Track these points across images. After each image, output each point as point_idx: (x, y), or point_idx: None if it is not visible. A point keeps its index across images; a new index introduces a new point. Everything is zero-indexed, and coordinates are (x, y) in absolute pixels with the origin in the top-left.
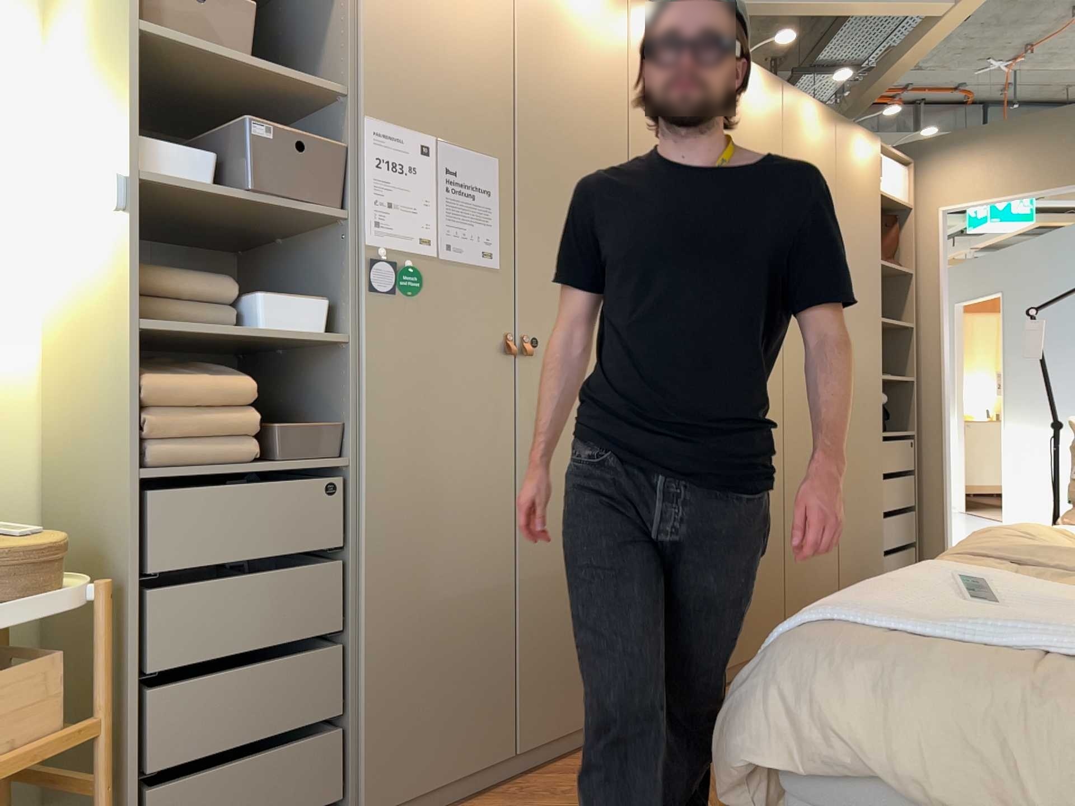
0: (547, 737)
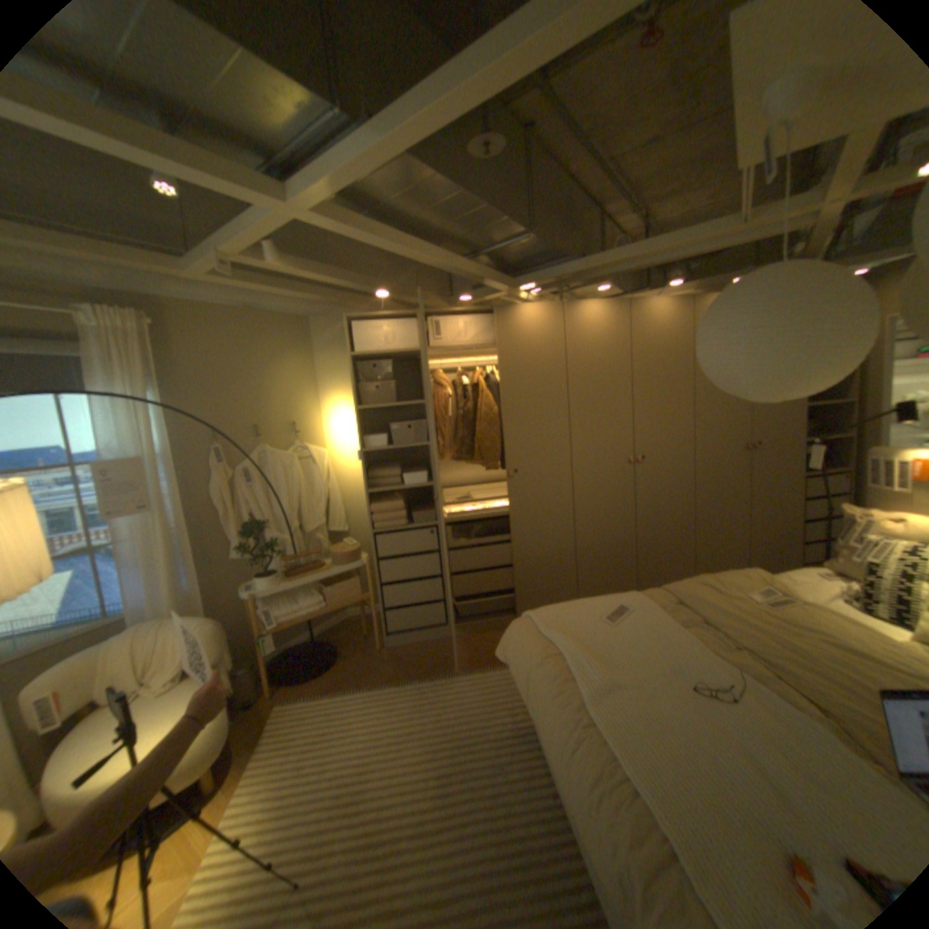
0: None
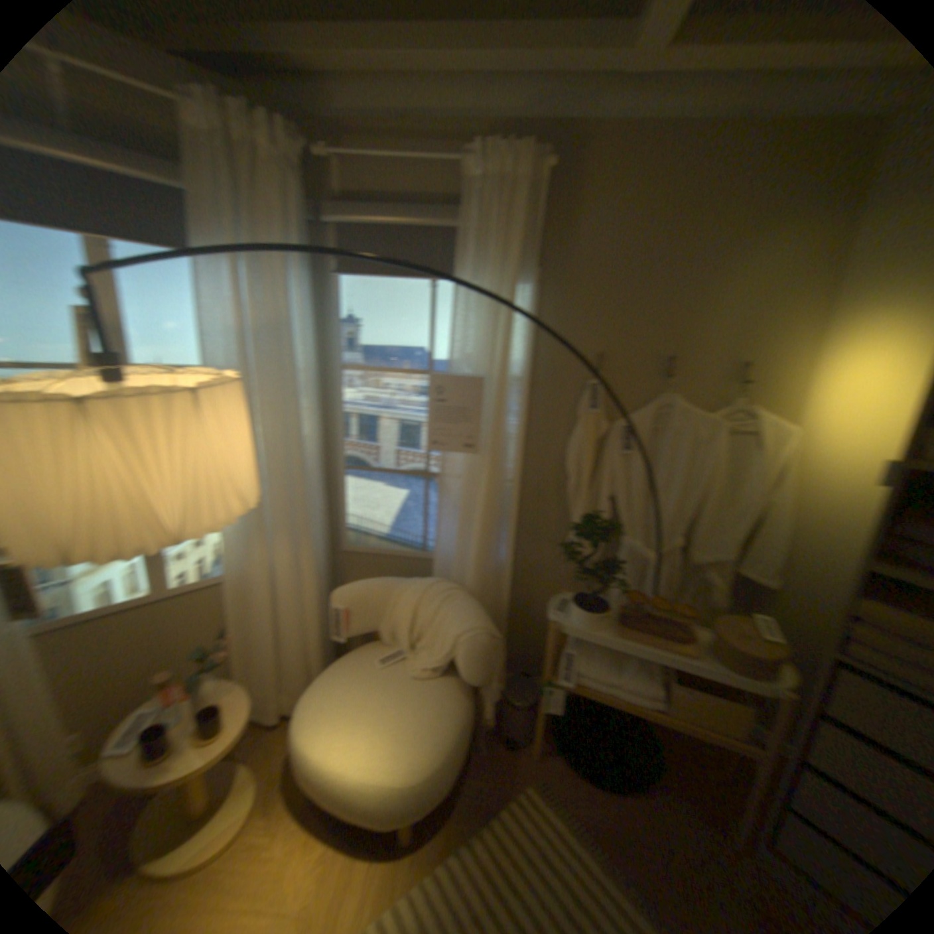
0: None
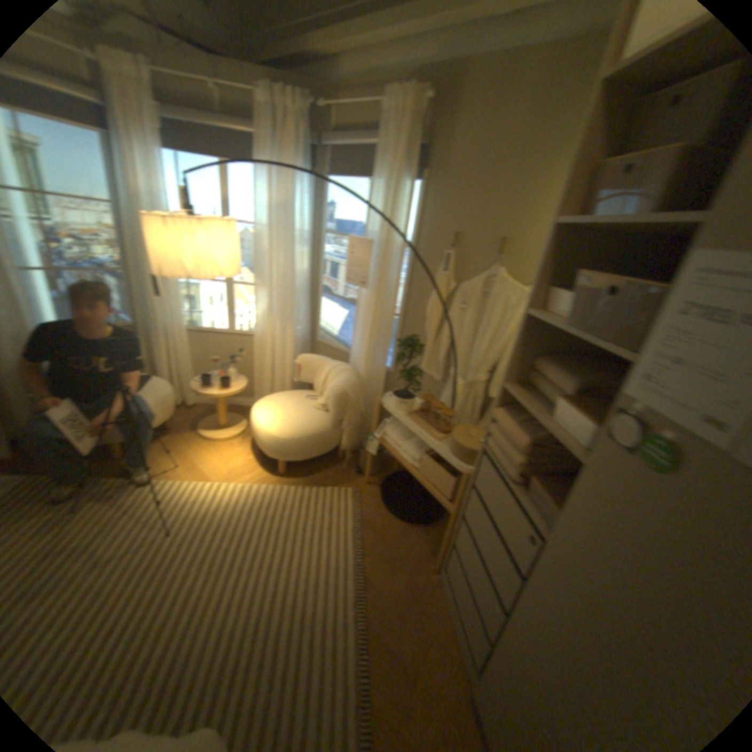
0: None
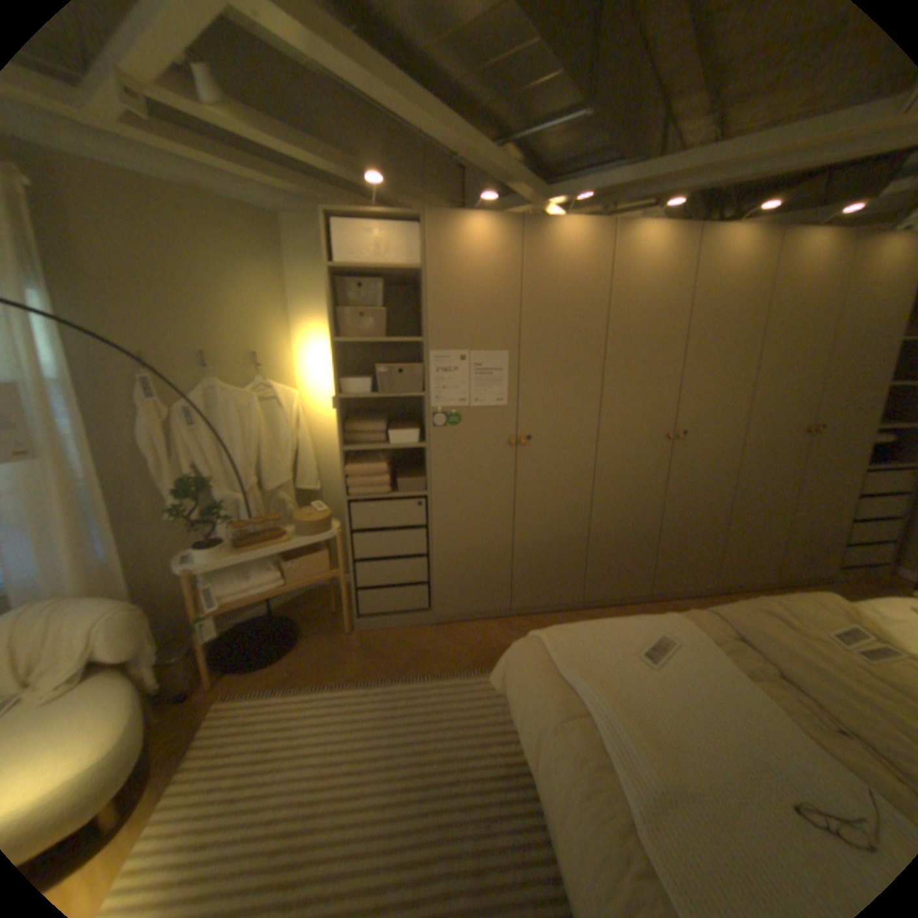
0: (528, 605)
